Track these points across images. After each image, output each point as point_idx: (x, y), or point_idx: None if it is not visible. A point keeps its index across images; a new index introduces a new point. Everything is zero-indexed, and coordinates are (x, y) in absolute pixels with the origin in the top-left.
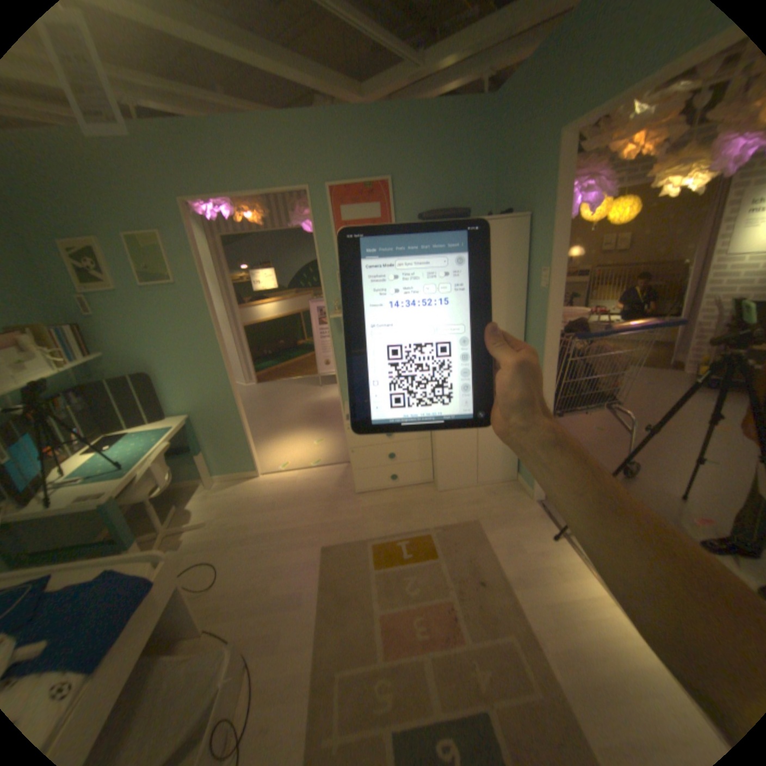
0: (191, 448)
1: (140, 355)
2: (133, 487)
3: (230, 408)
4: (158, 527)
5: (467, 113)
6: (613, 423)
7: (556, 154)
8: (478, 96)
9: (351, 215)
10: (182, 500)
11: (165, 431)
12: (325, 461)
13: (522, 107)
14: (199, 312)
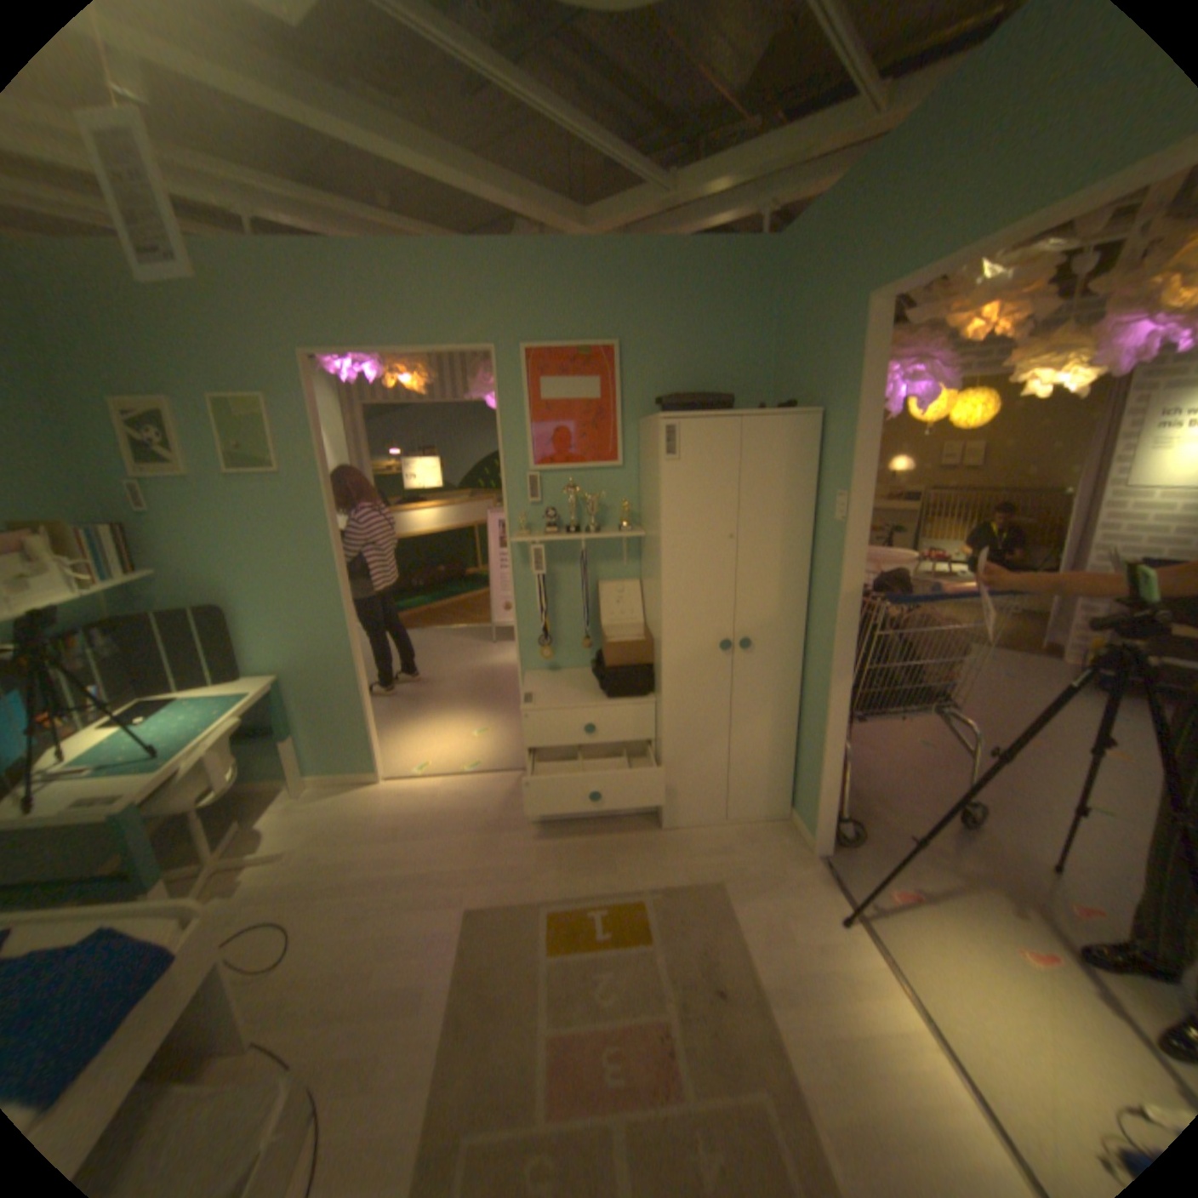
0: (276, 730)
1: (213, 578)
2: (172, 789)
3: (343, 671)
4: (204, 857)
5: (737, 260)
6: (950, 736)
7: (863, 328)
8: (754, 238)
9: (556, 392)
10: (252, 814)
11: (236, 700)
12: (488, 765)
13: (816, 258)
14: (312, 519)
